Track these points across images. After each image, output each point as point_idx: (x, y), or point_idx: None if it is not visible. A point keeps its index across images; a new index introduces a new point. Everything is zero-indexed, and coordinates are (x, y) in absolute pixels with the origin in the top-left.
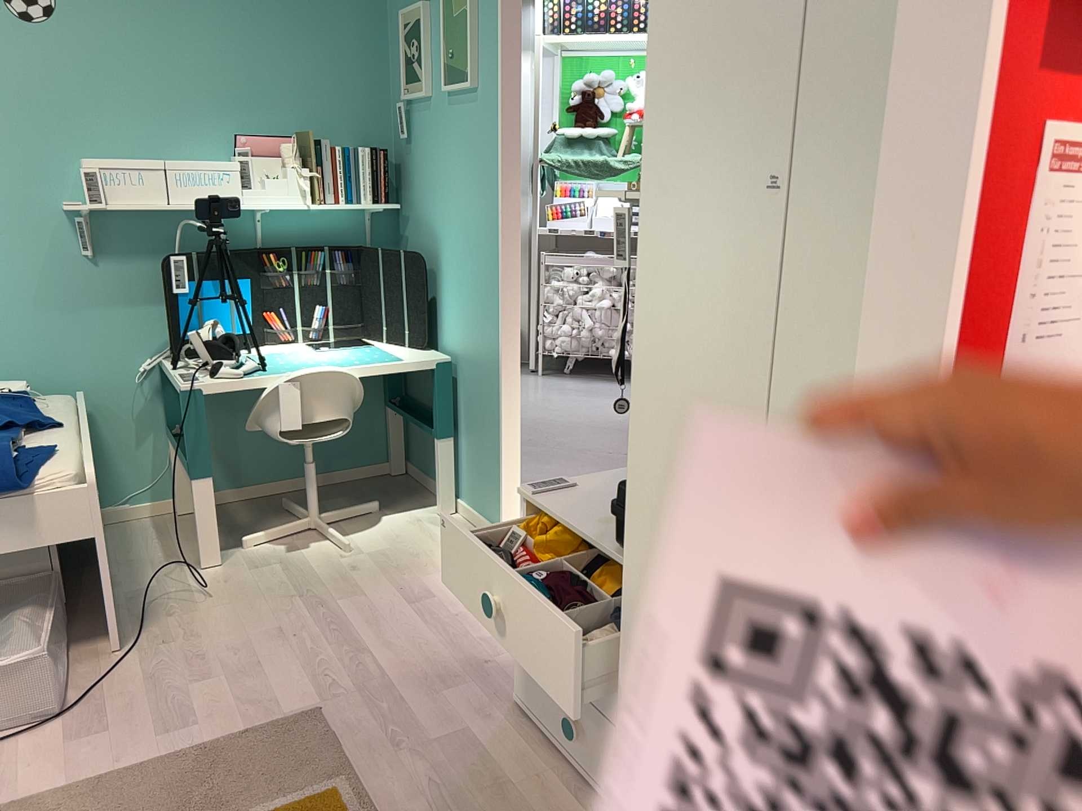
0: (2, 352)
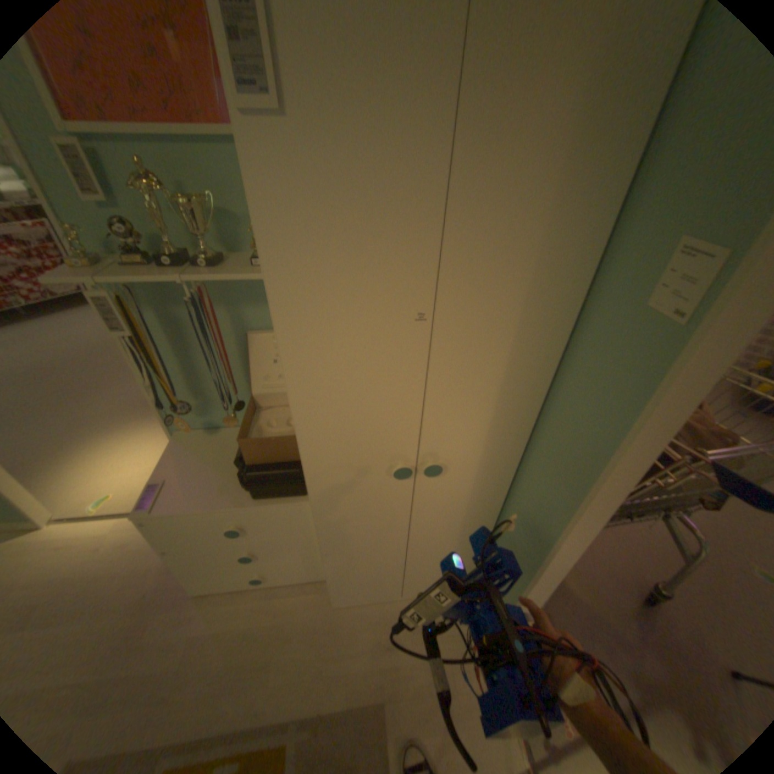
0: None
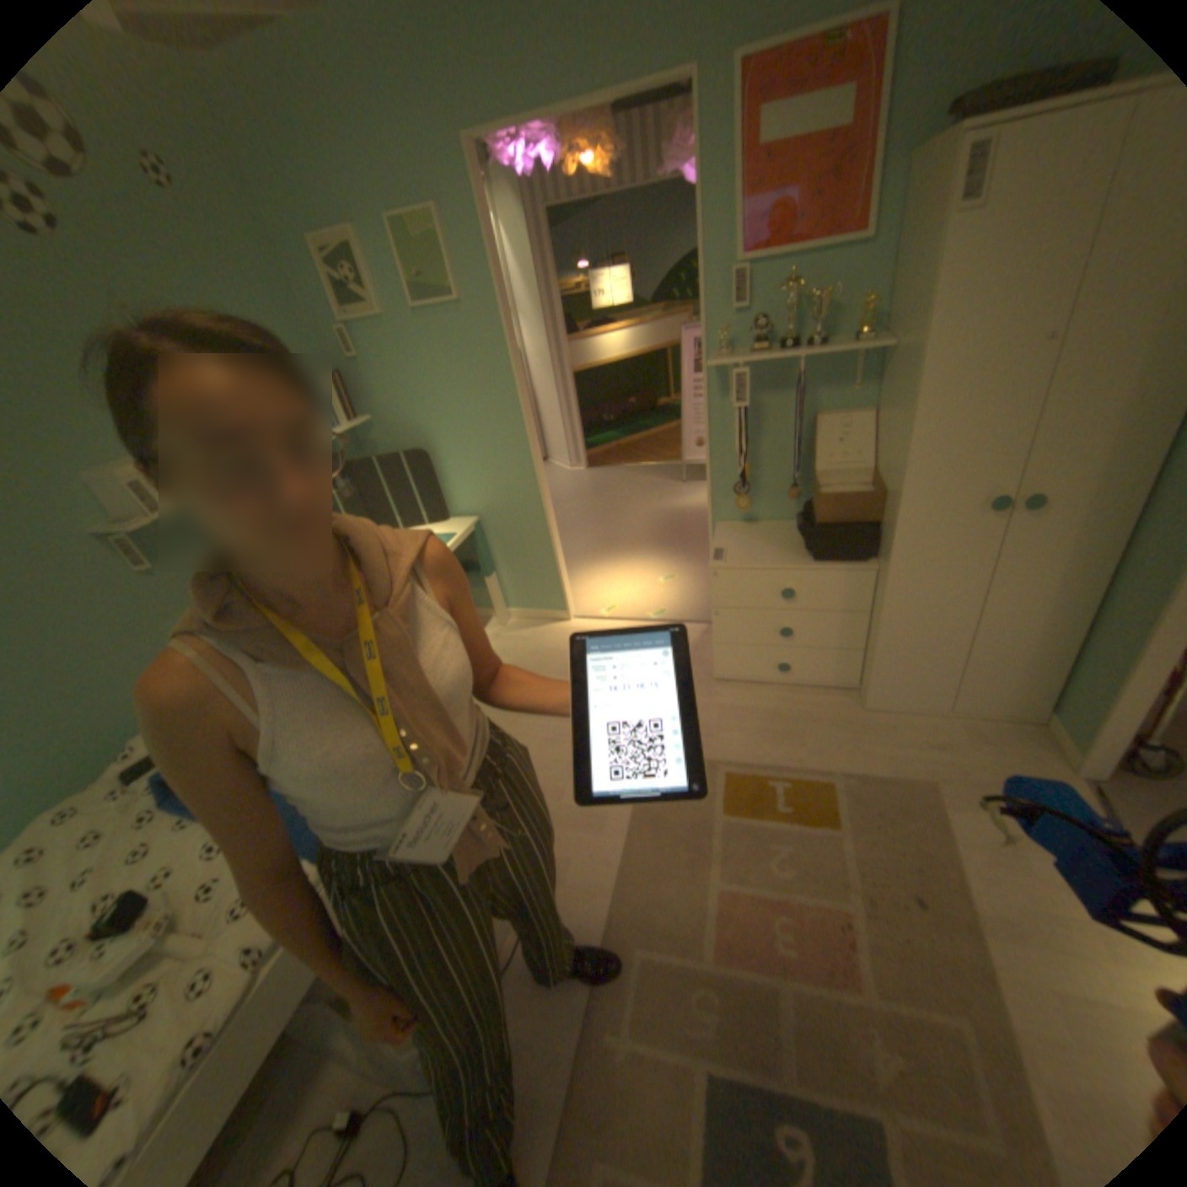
0: (110, 706)
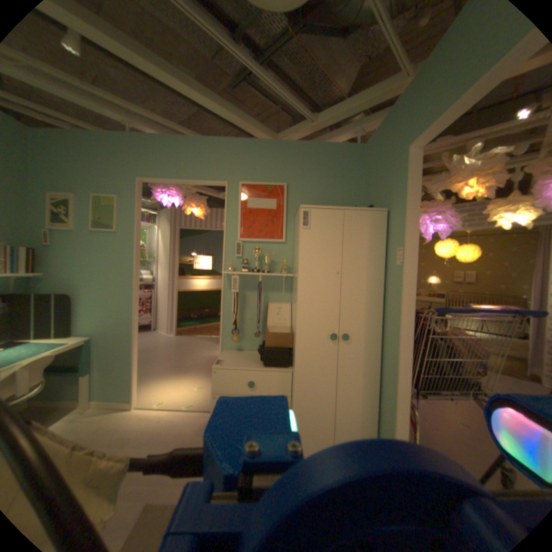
0: None
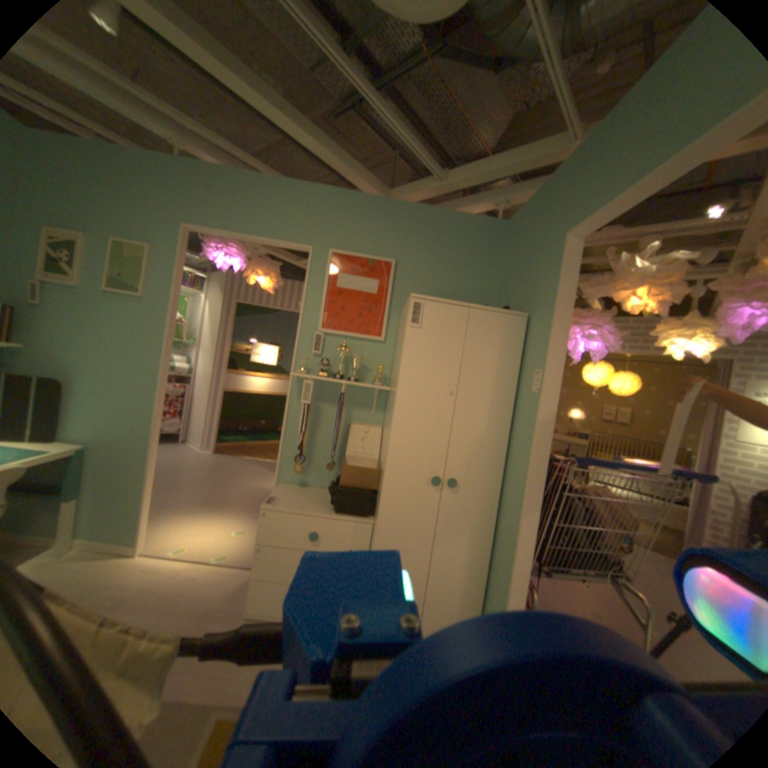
0: None
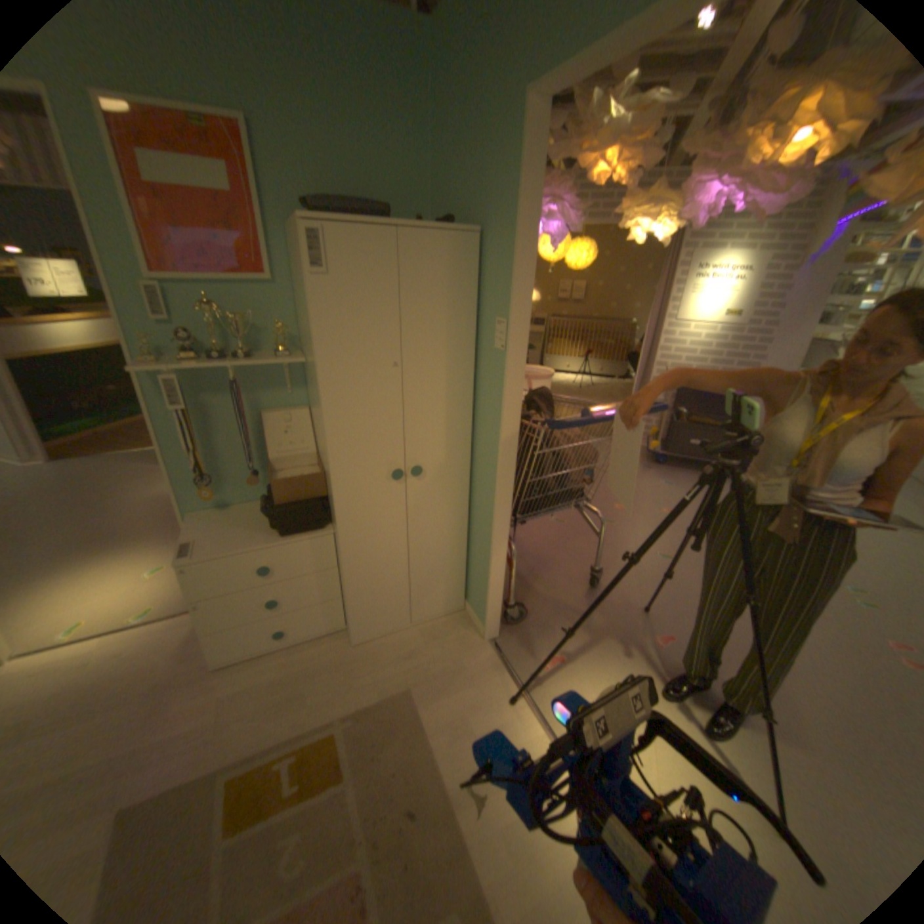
0: None
